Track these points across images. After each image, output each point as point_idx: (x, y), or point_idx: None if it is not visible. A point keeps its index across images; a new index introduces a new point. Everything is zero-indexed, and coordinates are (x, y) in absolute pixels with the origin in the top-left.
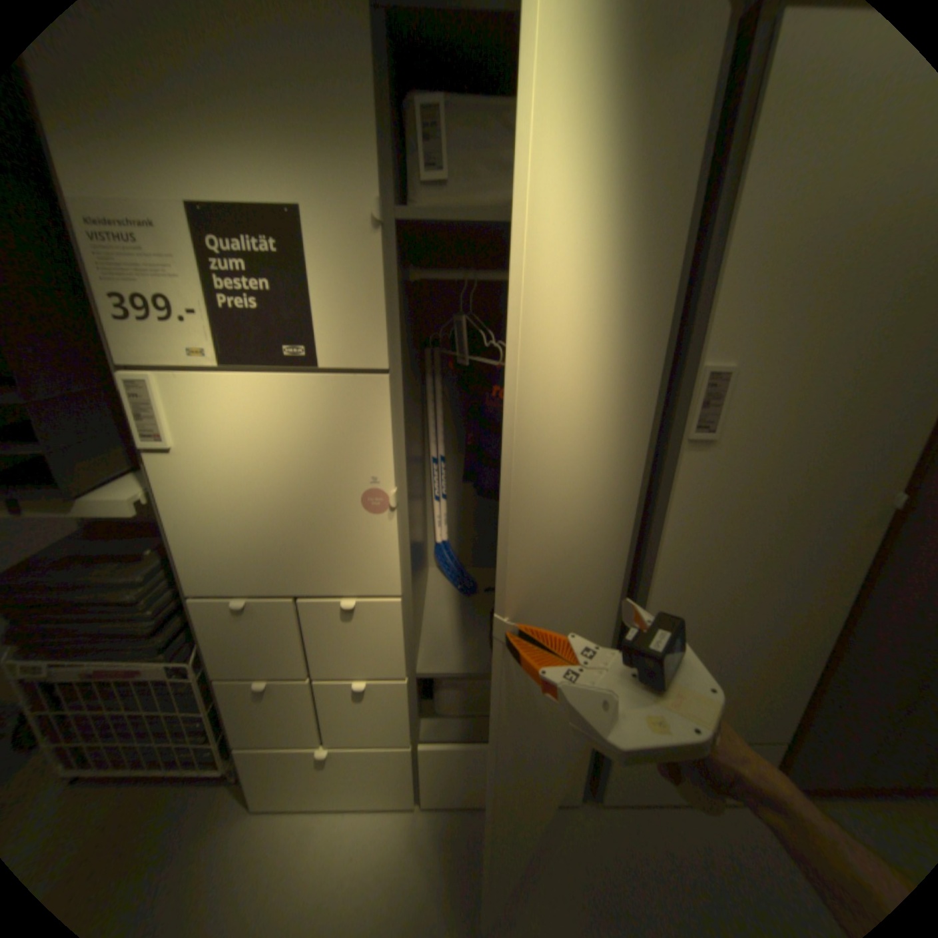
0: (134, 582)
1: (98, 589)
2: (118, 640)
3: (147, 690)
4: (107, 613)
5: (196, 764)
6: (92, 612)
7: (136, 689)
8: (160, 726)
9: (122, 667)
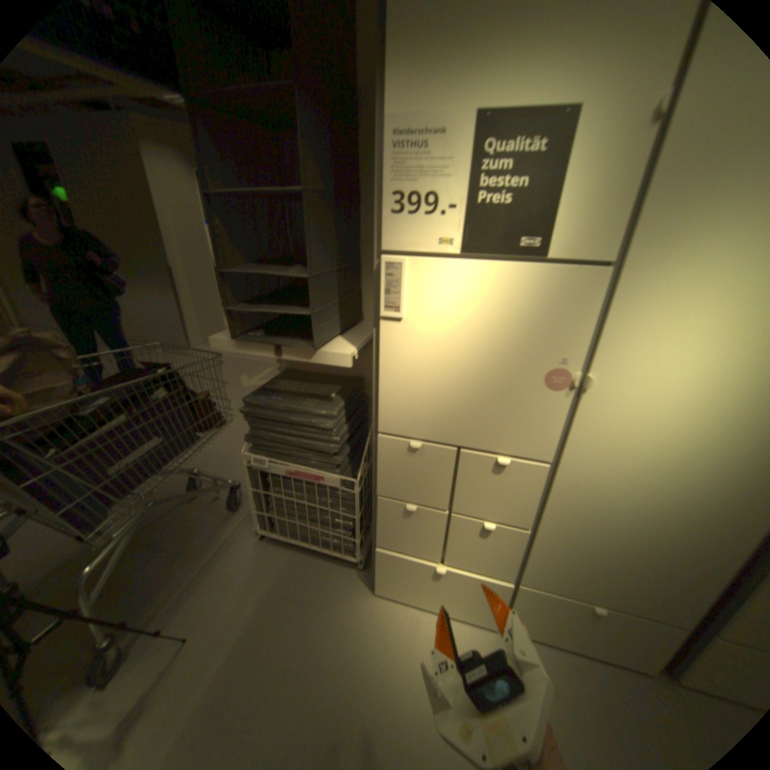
0: (331, 414)
1: (307, 415)
2: (313, 452)
3: (323, 491)
4: (311, 432)
5: (341, 549)
6: (302, 430)
7: (317, 488)
8: (325, 517)
9: (312, 472)
